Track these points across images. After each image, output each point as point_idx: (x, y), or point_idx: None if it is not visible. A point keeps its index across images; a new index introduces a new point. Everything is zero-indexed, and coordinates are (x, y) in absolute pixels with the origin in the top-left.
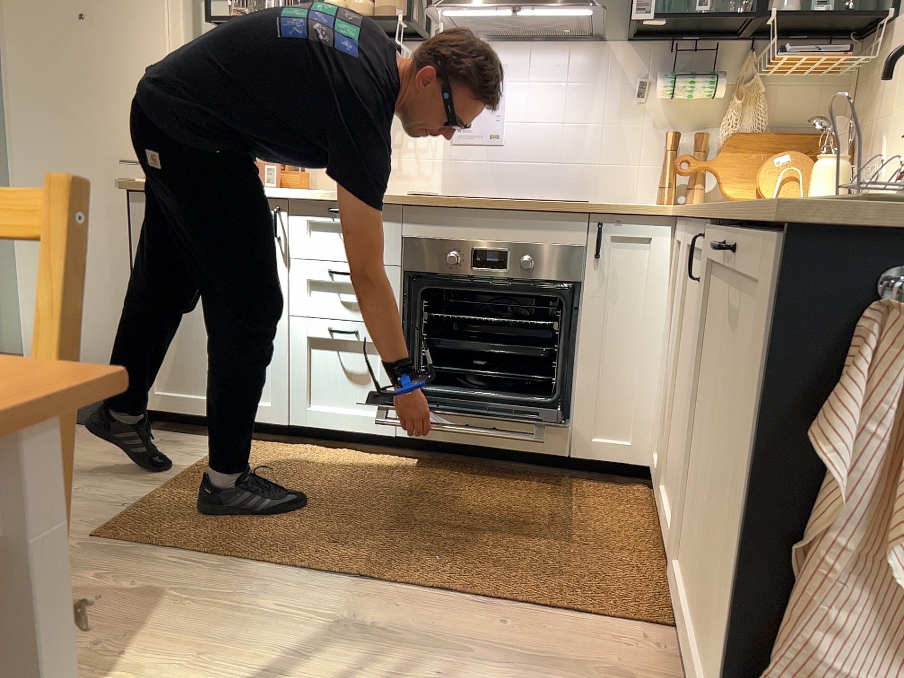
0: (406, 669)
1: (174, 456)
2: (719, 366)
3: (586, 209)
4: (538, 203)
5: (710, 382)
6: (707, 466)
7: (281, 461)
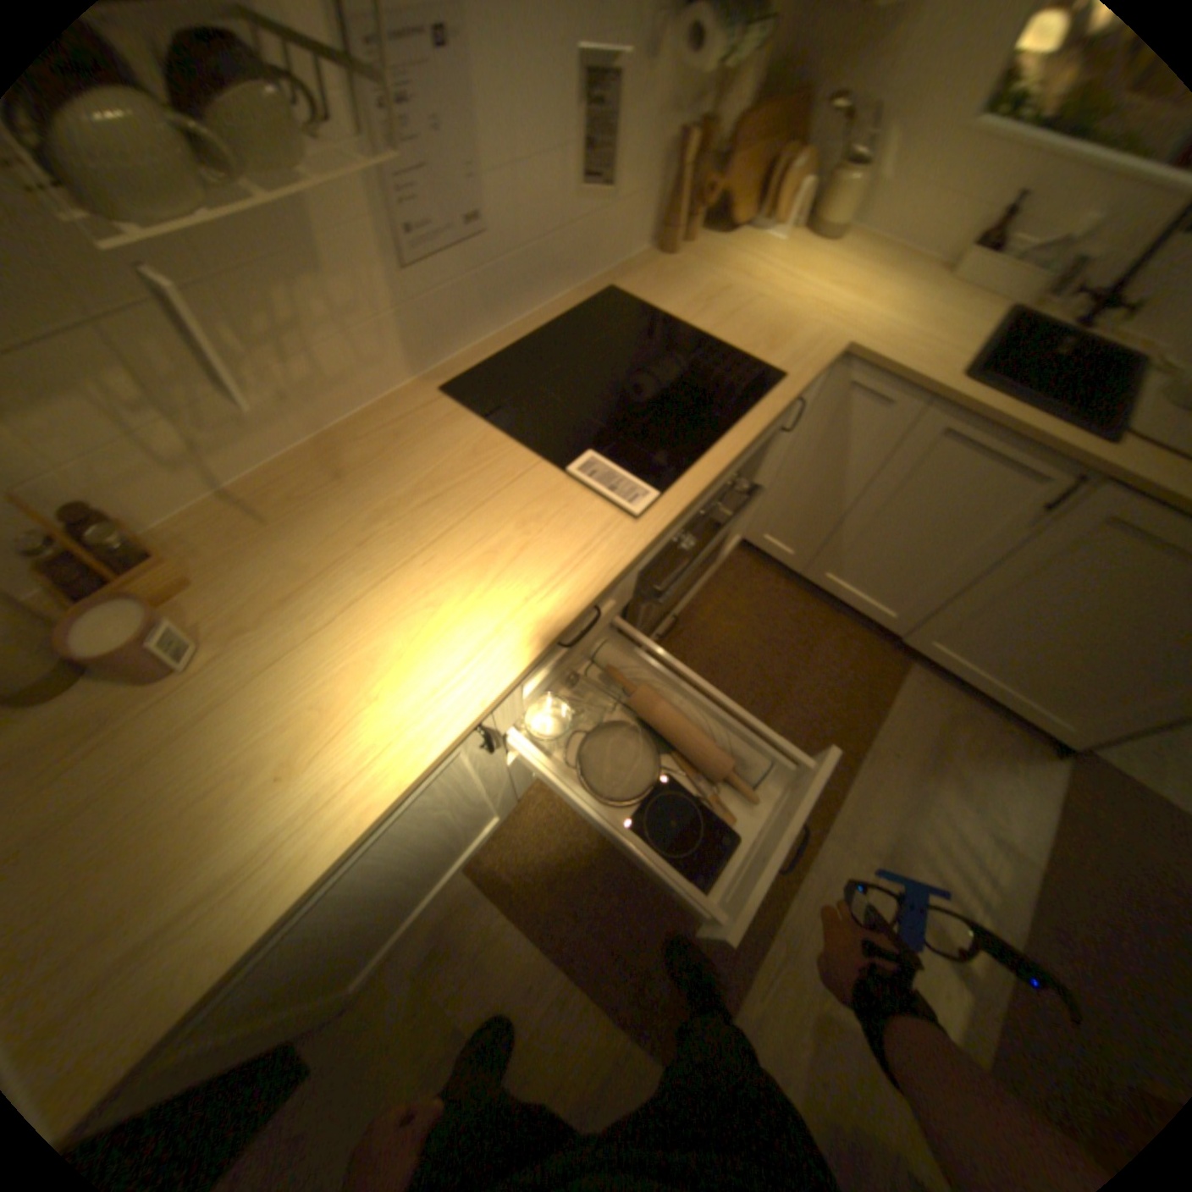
0: (933, 843)
1: (496, 967)
2: (1105, 585)
3: (803, 392)
4: (775, 418)
5: (1060, 580)
6: (1041, 623)
7: (566, 829)
